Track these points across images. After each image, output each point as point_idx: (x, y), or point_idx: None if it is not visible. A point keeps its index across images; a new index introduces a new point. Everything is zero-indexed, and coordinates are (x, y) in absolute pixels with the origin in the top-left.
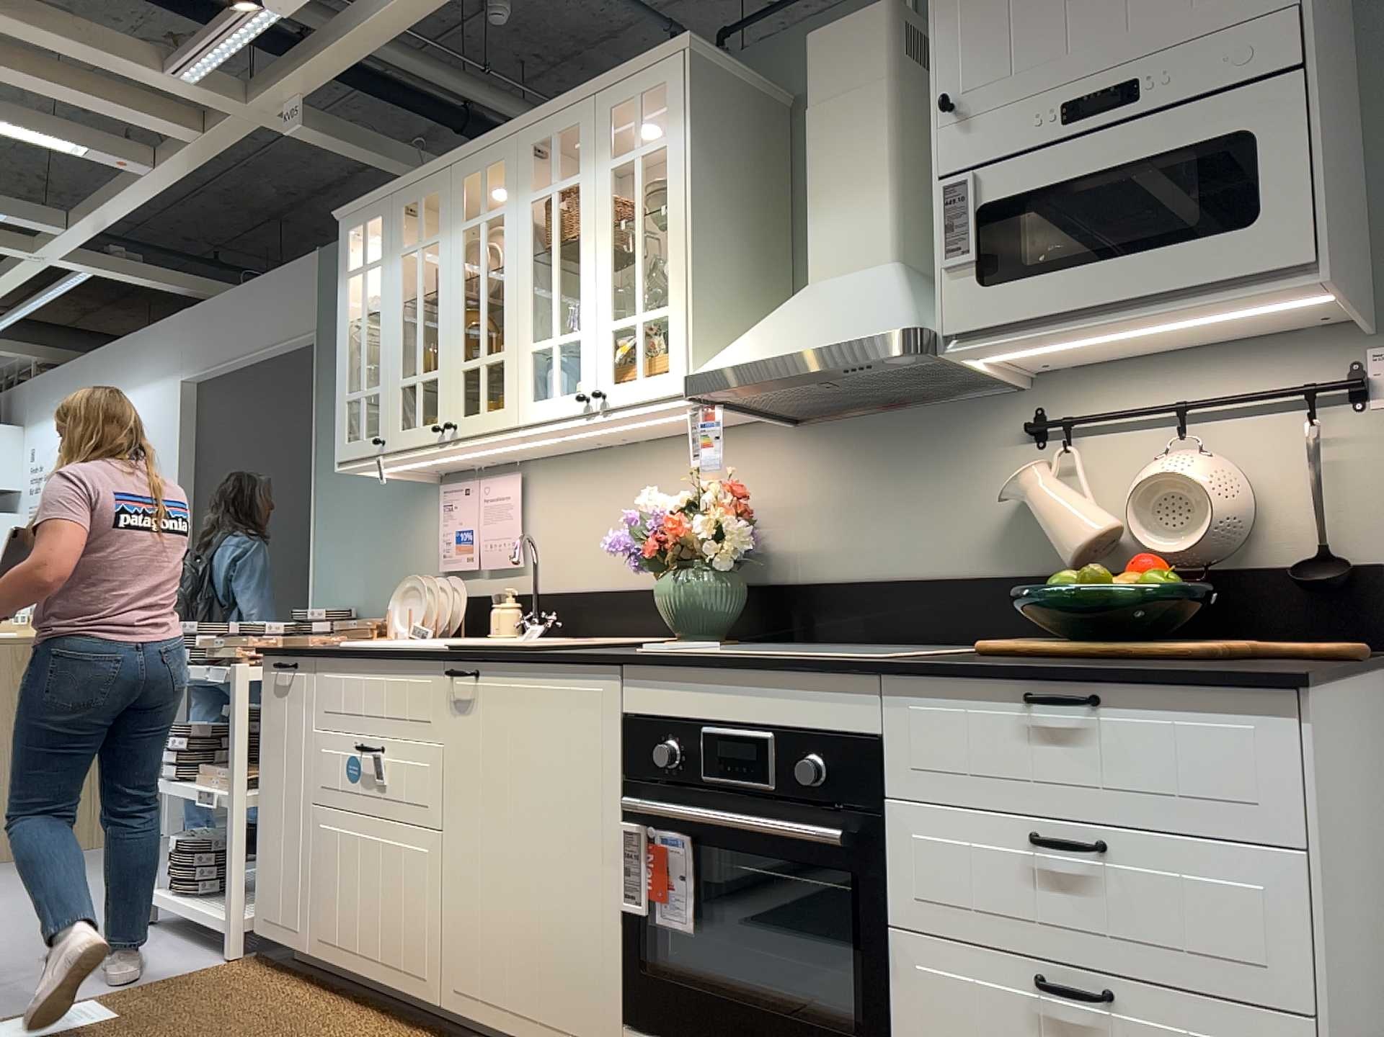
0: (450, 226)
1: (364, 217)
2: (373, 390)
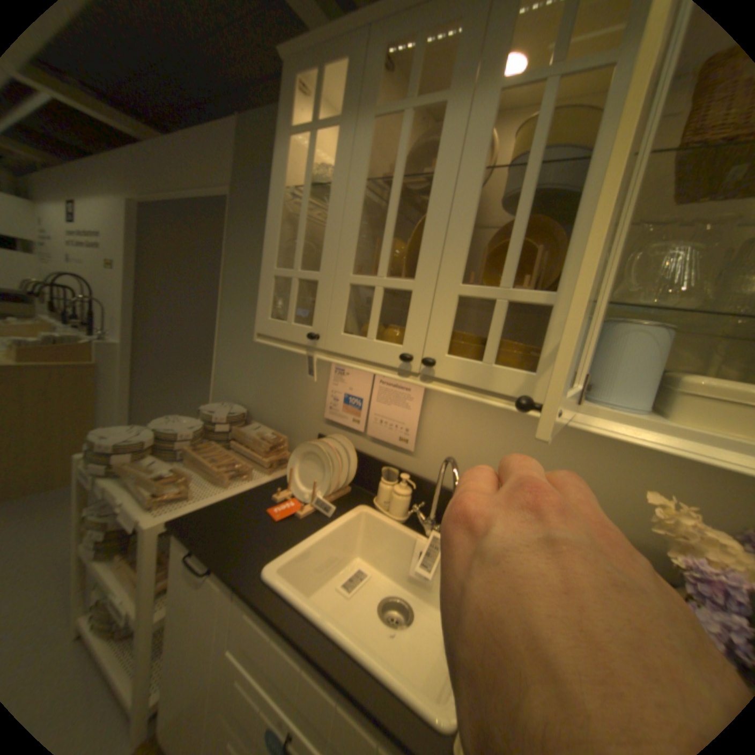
0: (474, 78)
1: (320, 56)
2: (311, 274)
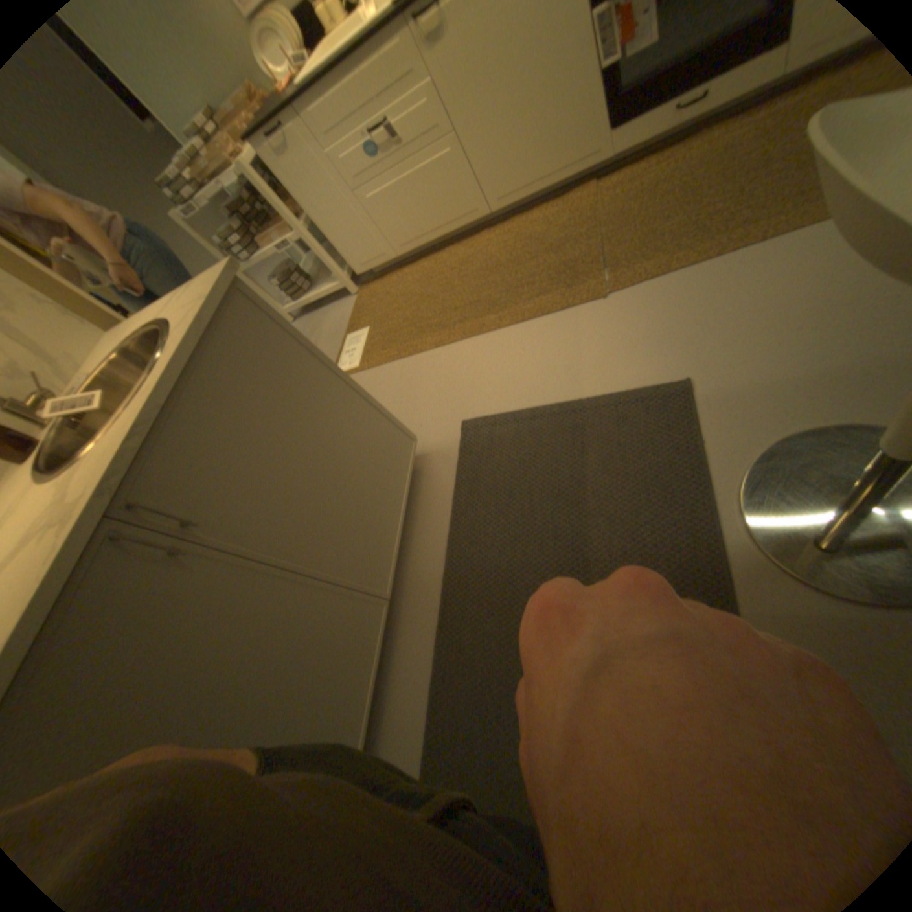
0: None
1: None
2: None
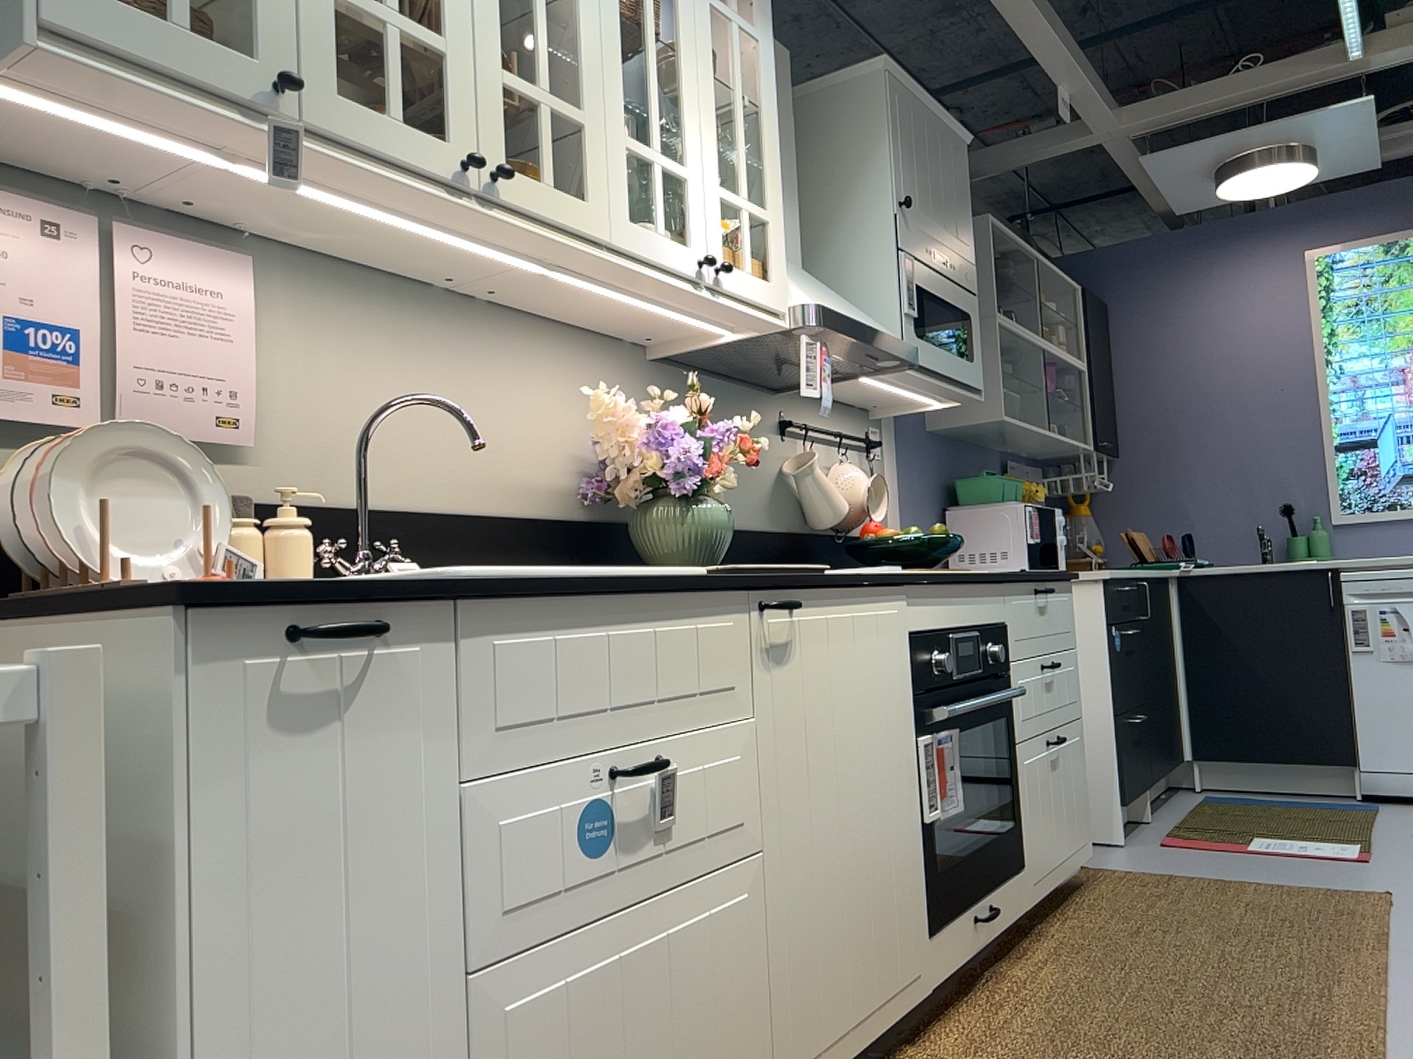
0: None
1: None
2: None
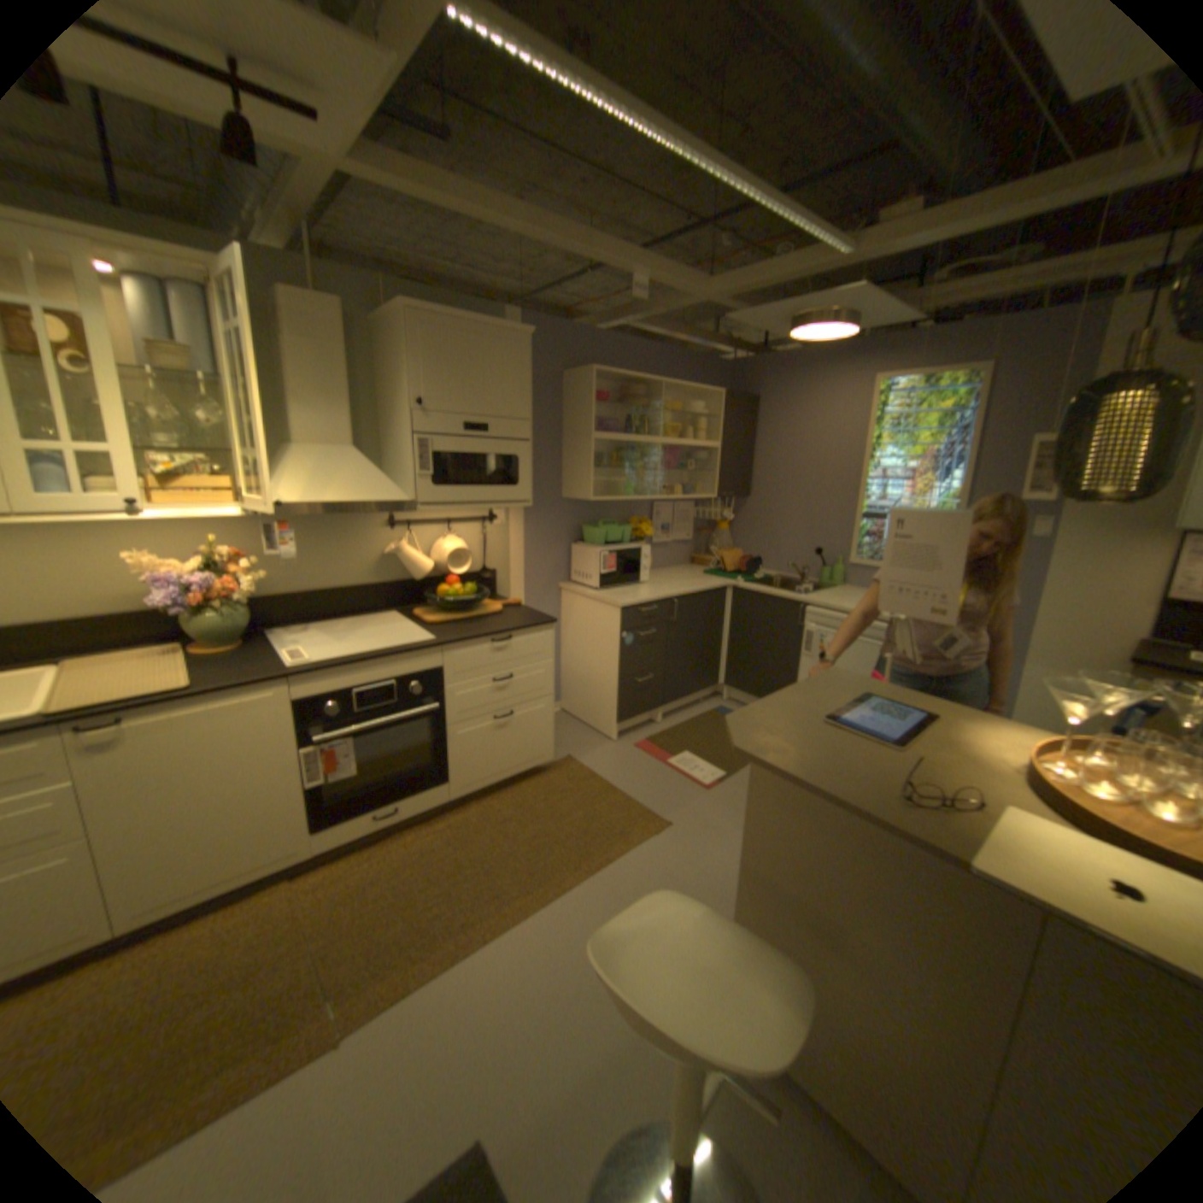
0: None
1: None
2: None
